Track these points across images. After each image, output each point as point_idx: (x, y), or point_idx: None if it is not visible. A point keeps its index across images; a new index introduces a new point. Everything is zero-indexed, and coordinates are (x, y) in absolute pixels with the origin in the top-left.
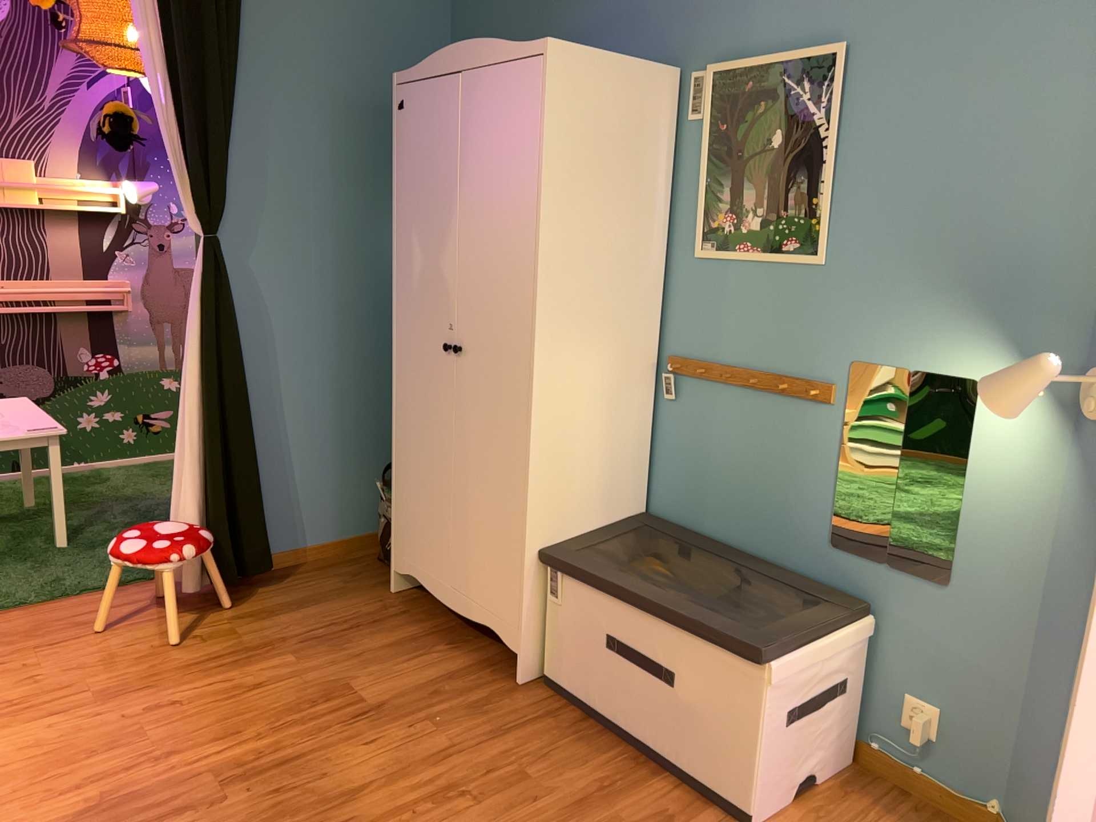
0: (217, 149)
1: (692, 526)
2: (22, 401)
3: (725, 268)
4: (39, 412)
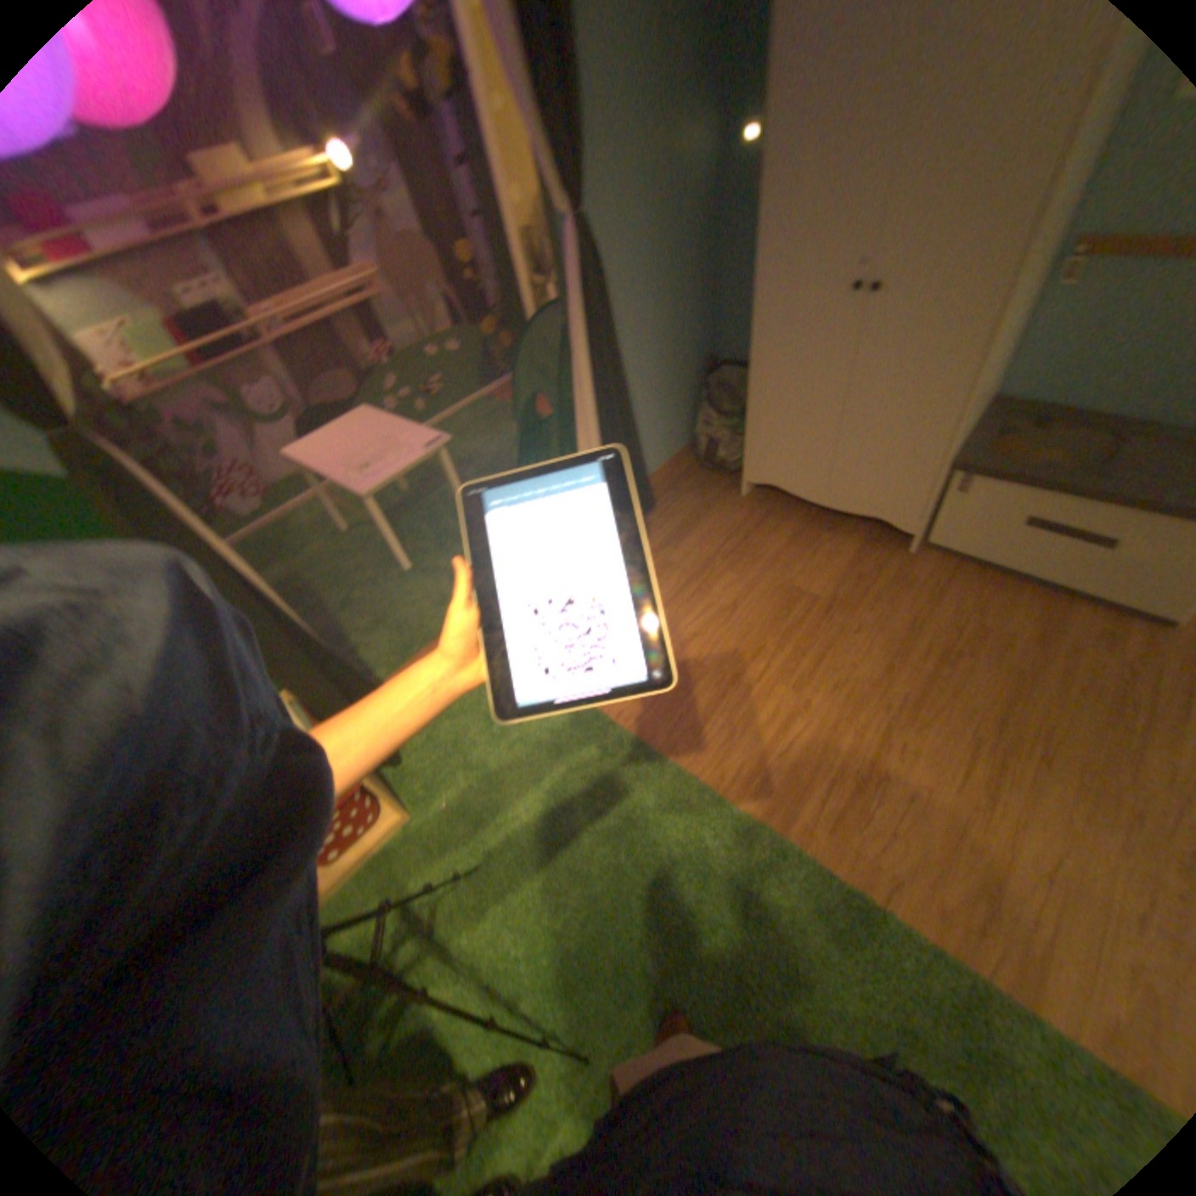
0: (572, 87)
1: (1051, 401)
2: (368, 415)
3: None
4: (398, 424)
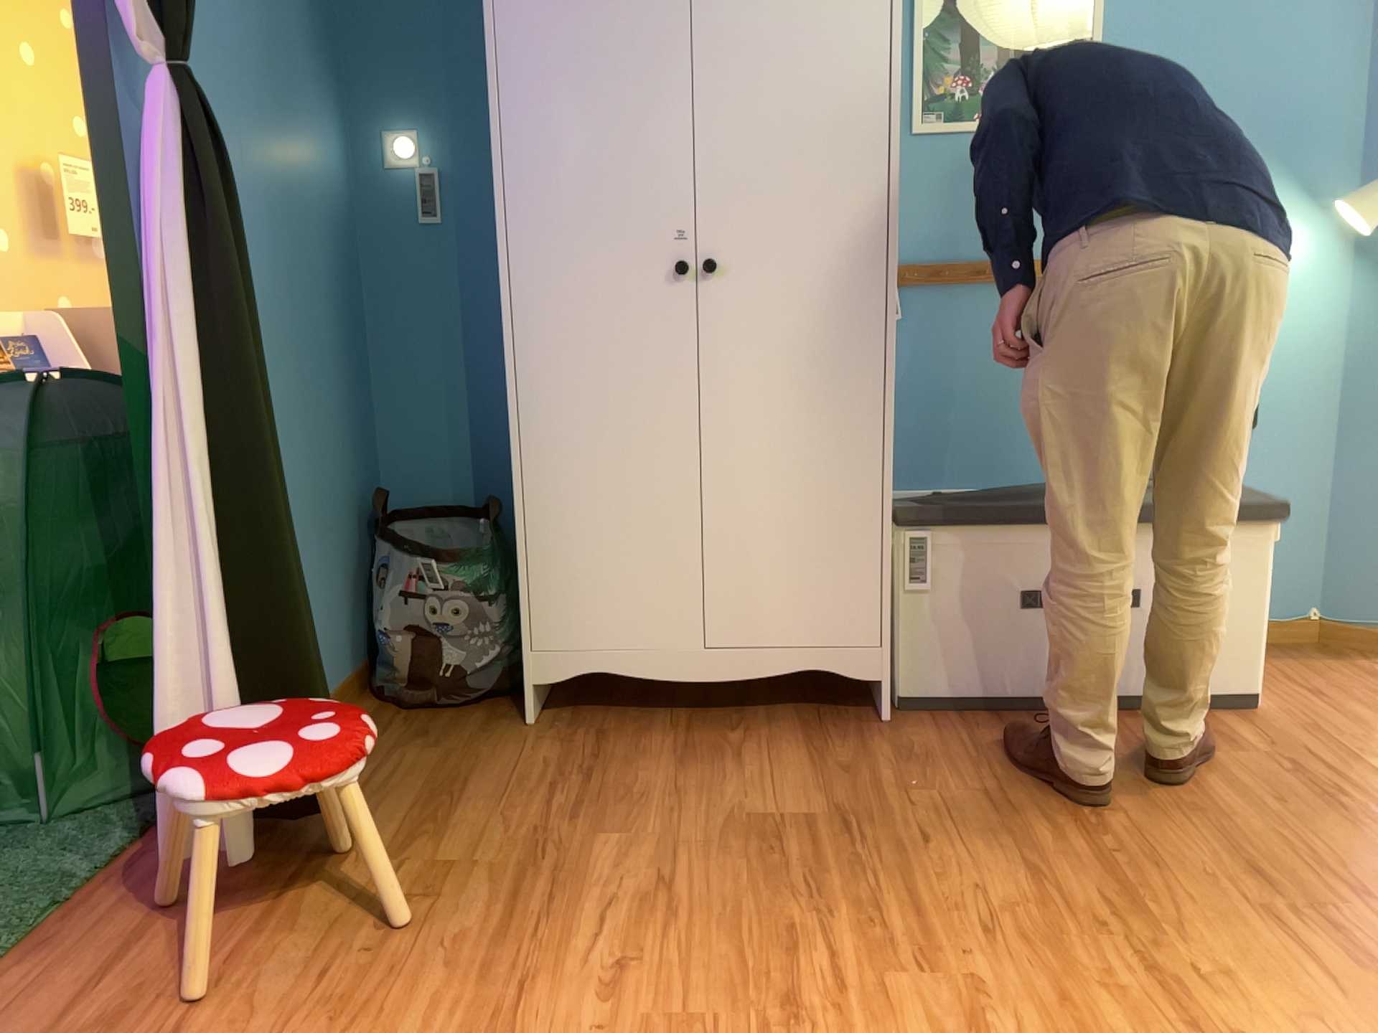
0: None
1: (937, 472)
2: None
3: (957, 144)
4: None
